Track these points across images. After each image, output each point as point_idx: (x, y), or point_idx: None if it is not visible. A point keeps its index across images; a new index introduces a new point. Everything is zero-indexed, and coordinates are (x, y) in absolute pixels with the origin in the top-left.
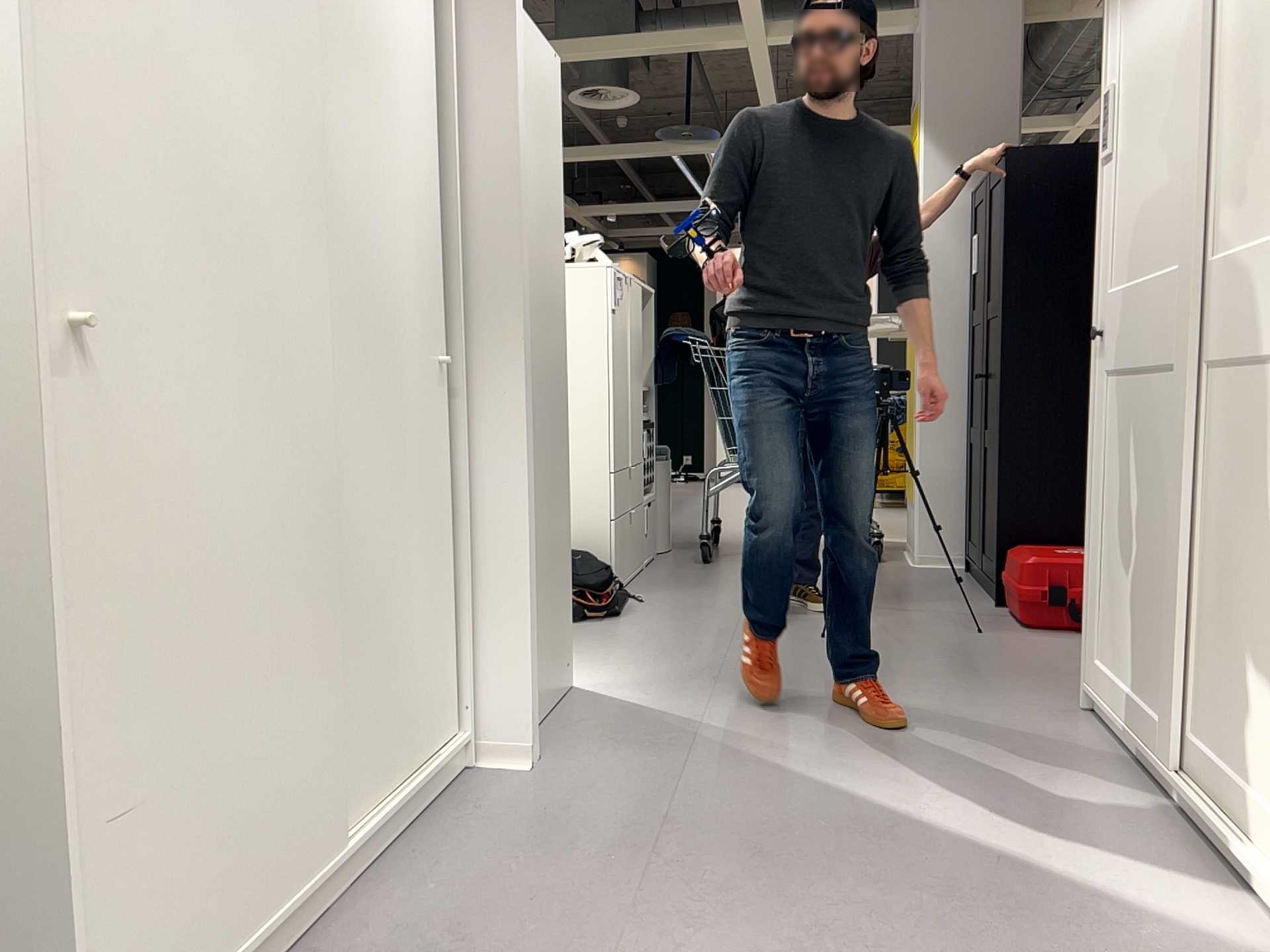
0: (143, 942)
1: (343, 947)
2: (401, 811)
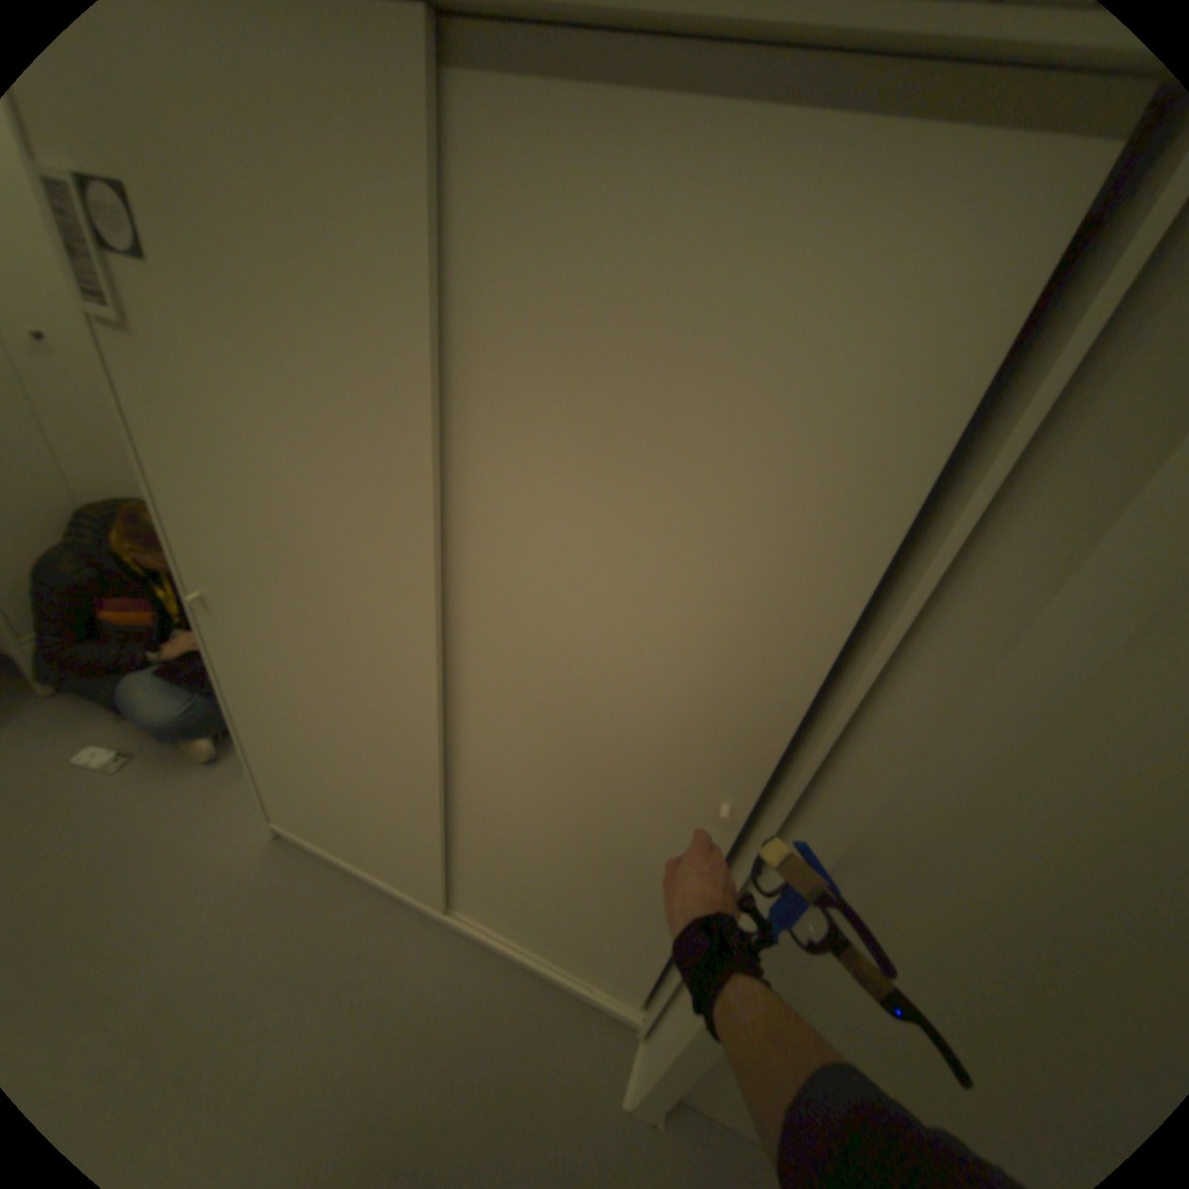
0: (262, 802)
1: (360, 917)
2: (487, 947)
